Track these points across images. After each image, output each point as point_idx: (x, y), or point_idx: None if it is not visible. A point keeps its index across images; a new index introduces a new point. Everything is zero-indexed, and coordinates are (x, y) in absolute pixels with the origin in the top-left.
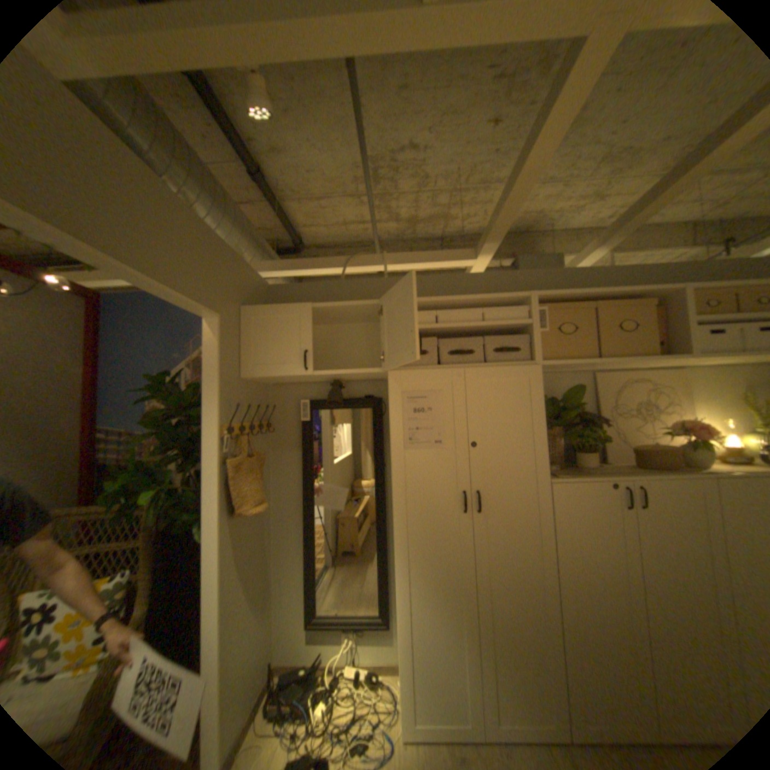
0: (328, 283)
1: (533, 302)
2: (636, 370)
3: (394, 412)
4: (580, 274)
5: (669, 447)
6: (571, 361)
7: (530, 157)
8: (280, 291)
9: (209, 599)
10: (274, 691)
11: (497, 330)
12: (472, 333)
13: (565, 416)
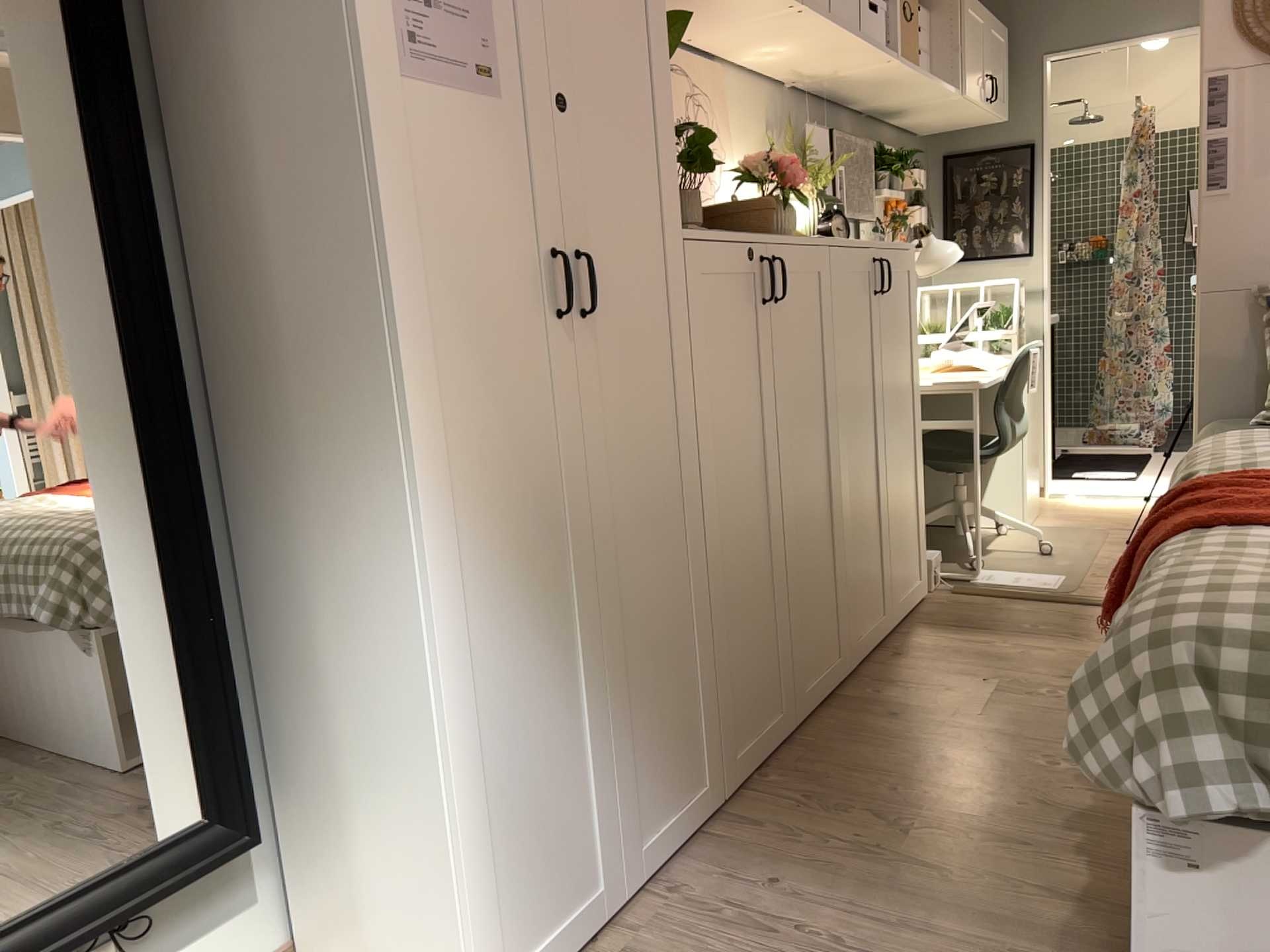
0: None
1: None
2: None
3: None
4: None
5: (745, 202)
6: None
7: None
8: None
9: None
10: None
11: None
12: None
13: None
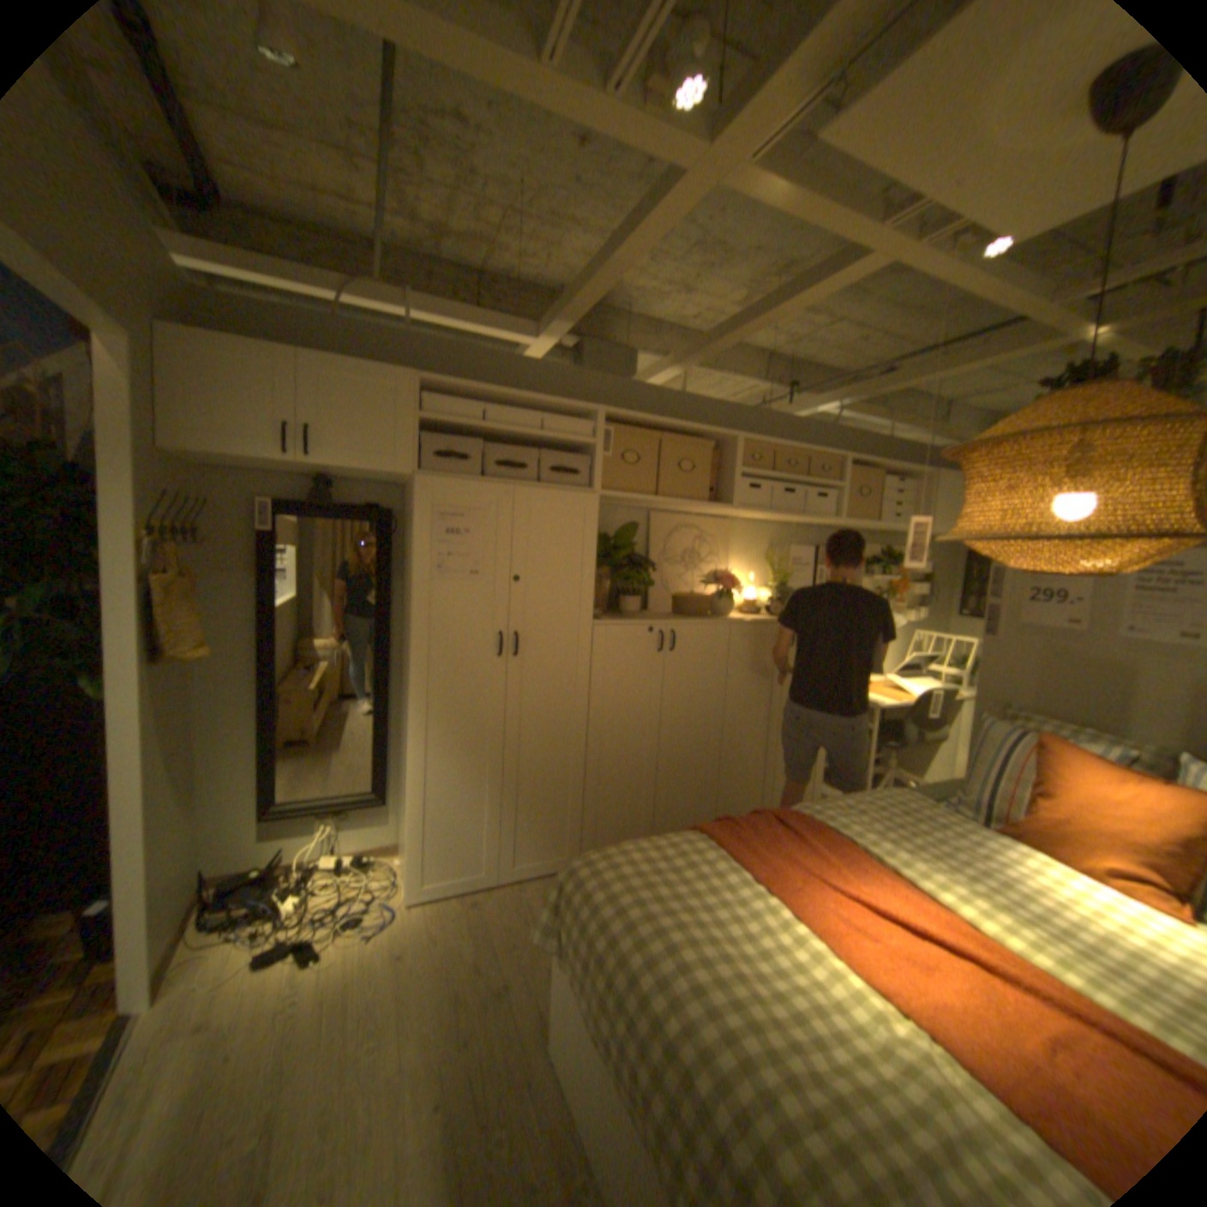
0: (311, 312)
1: (601, 419)
2: (687, 513)
3: (421, 529)
4: (653, 392)
5: (701, 594)
6: (629, 494)
7: (622, 250)
8: (215, 300)
9: (128, 772)
10: (210, 900)
11: (557, 444)
12: (527, 441)
13: (615, 556)
